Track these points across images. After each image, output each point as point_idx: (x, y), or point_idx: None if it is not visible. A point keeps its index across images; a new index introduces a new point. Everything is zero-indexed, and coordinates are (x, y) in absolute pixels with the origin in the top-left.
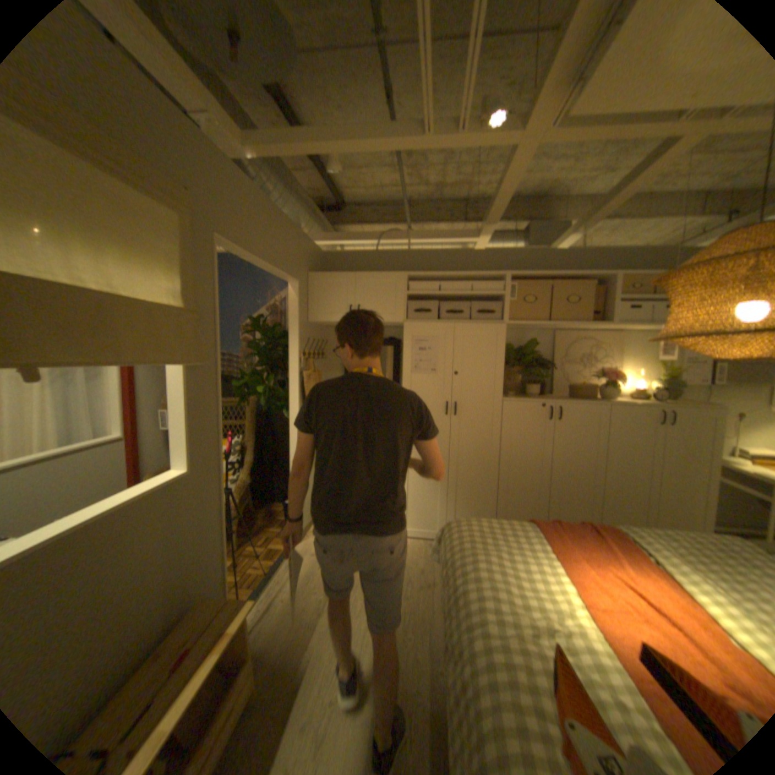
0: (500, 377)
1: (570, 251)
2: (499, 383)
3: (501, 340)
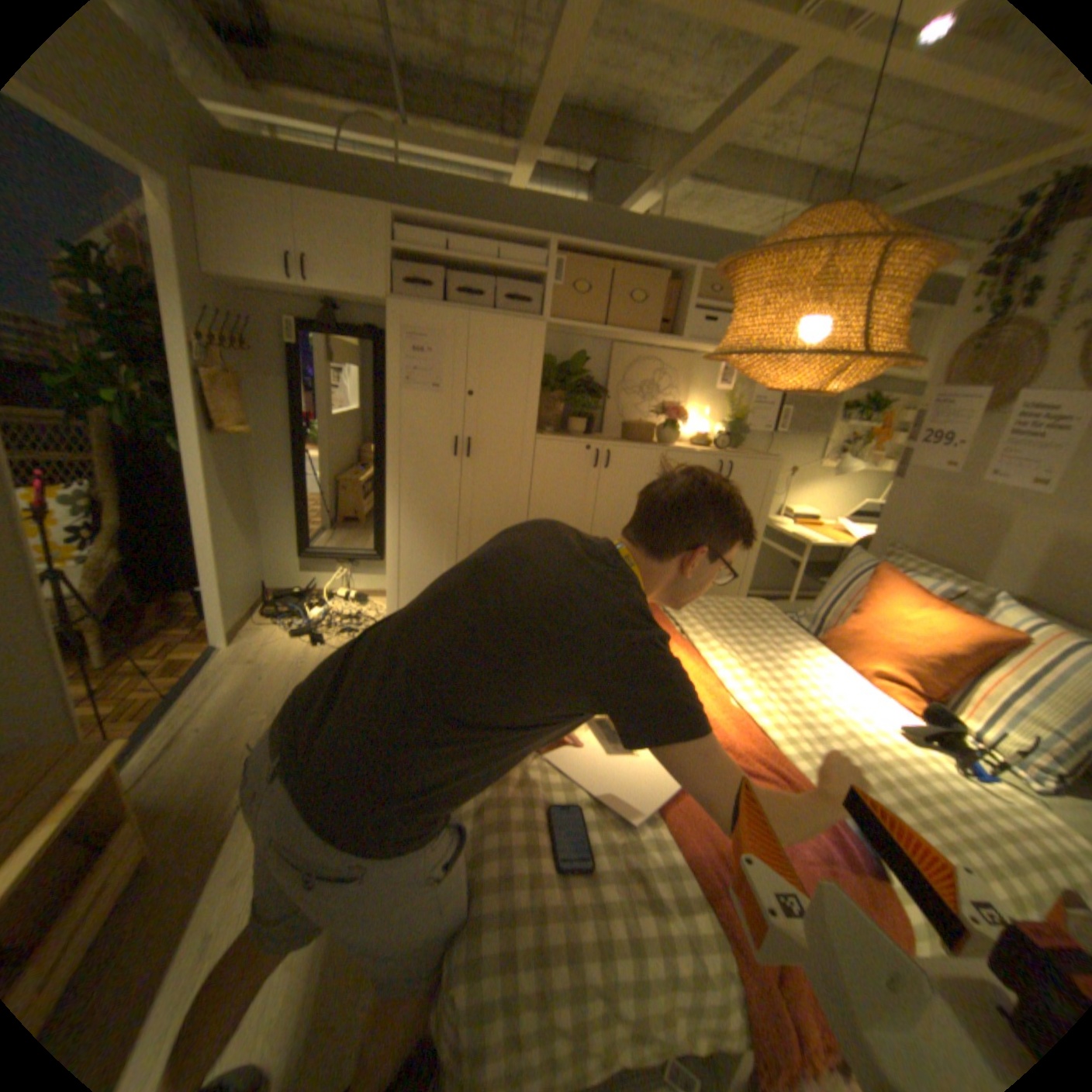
0: (535, 403)
1: (644, 219)
2: (534, 412)
3: (540, 347)
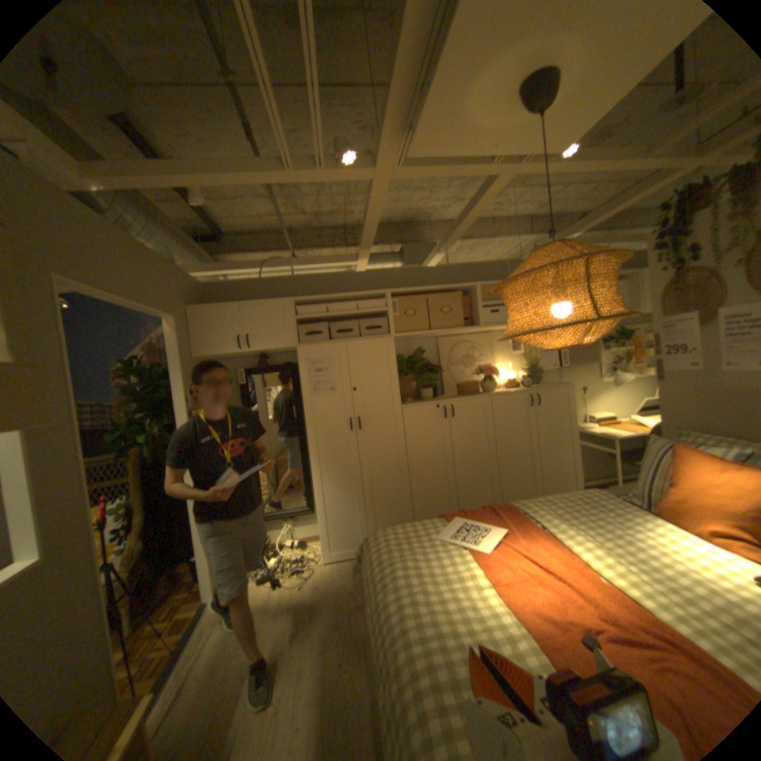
0: (395, 385)
1: (436, 268)
2: (396, 391)
3: (392, 351)
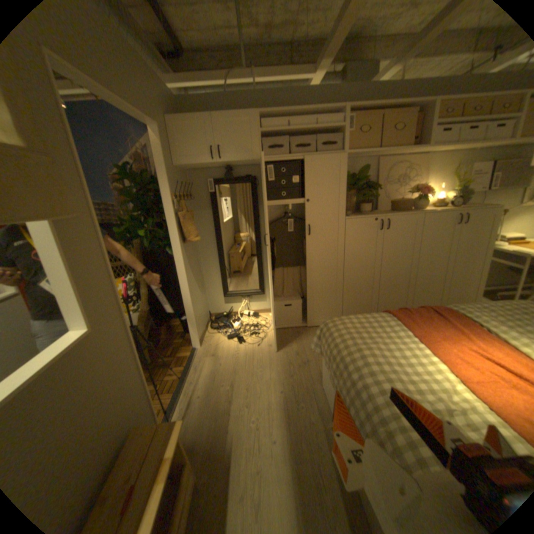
0: (341, 199)
1: (392, 83)
2: (341, 204)
3: (342, 168)
